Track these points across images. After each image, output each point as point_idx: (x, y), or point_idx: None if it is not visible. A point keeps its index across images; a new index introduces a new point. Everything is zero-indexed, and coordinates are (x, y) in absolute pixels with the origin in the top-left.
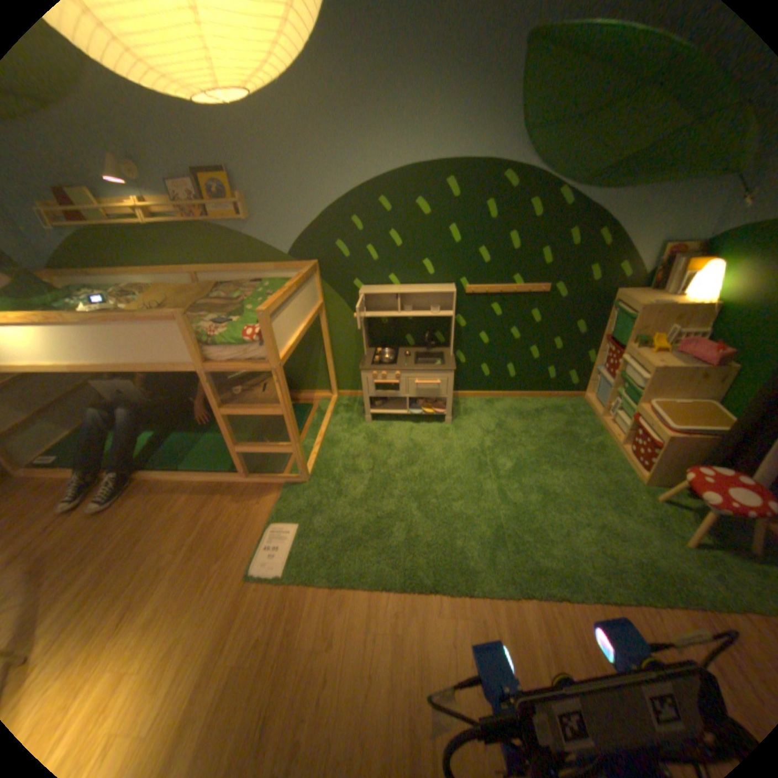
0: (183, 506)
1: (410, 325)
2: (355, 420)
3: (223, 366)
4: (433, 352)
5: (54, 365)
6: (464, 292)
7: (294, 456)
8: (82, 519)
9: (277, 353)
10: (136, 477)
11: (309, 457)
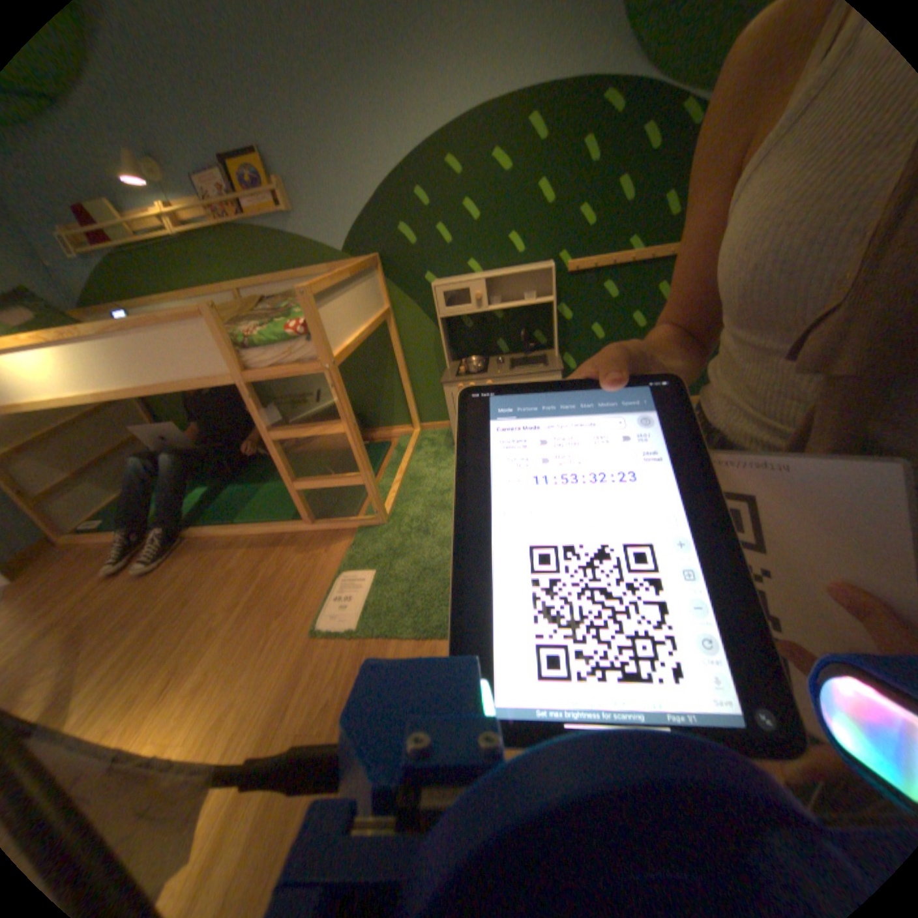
0: (239, 560)
1: (499, 323)
2: (440, 452)
3: (264, 371)
4: (531, 354)
5: (73, 396)
6: (564, 268)
7: (365, 488)
8: (125, 582)
9: (327, 346)
10: (185, 534)
11: (386, 495)
